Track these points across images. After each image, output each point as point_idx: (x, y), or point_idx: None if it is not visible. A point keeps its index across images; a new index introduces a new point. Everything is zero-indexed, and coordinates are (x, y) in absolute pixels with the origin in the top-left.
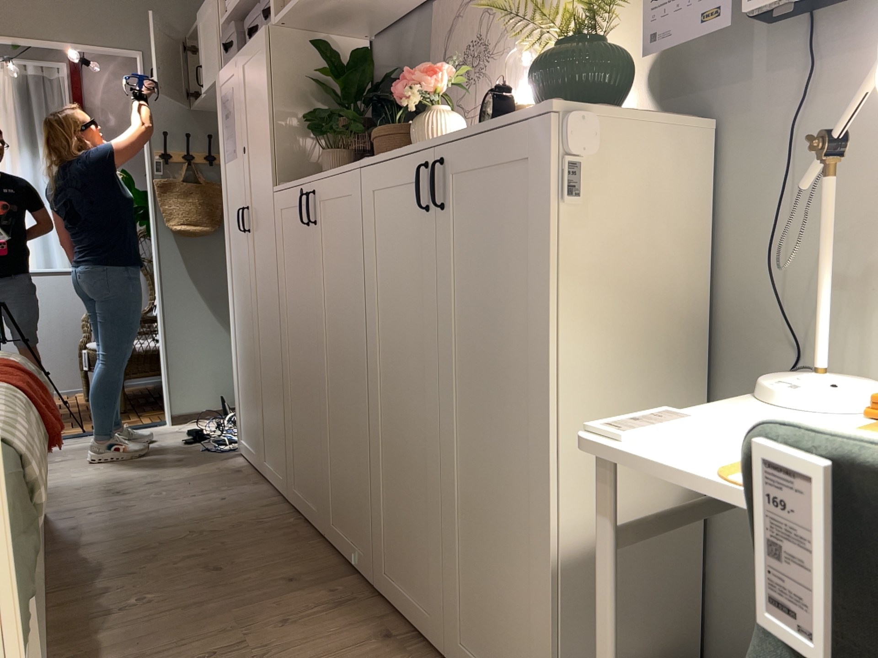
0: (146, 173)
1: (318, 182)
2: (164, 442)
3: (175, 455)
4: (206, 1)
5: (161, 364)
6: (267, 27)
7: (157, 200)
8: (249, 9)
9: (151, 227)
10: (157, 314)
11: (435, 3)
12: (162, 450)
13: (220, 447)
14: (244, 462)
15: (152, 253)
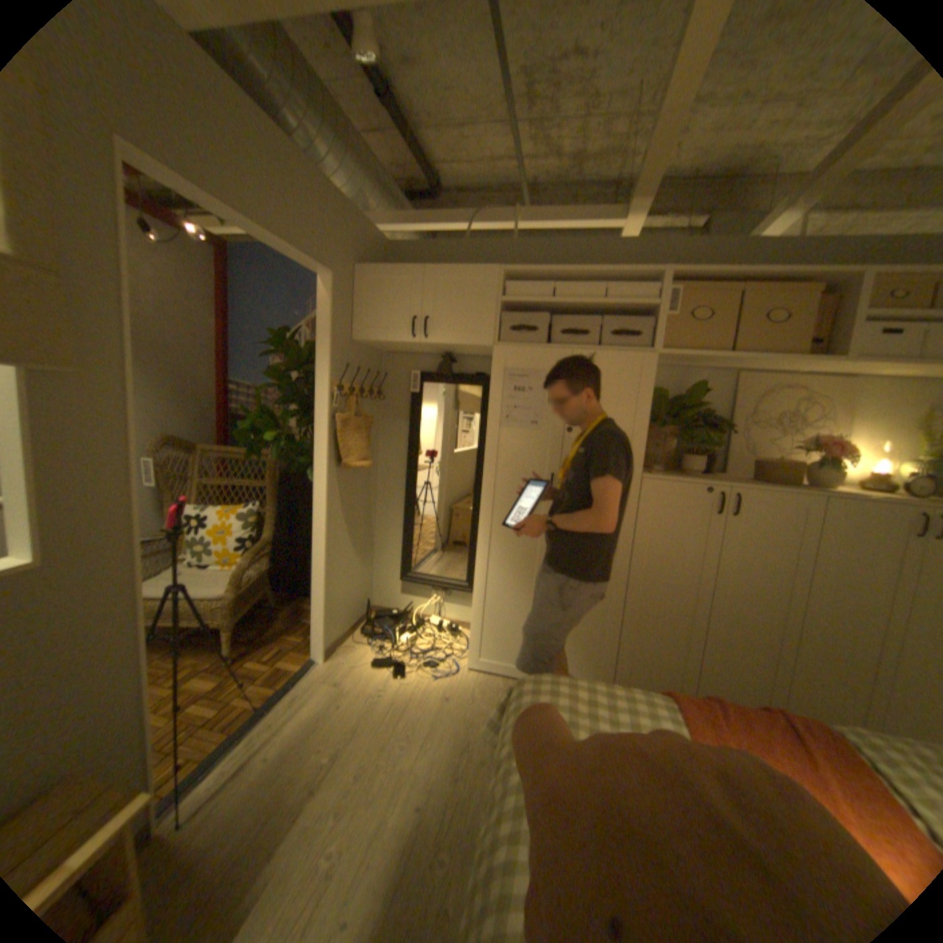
0: (317, 403)
1: (753, 490)
2: (375, 684)
3: (428, 695)
4: (469, 267)
5: (313, 603)
6: (657, 353)
7: (330, 433)
8: (550, 304)
9: (316, 460)
10: (314, 551)
11: (736, 370)
12: (397, 694)
13: (436, 669)
14: (495, 676)
15: (315, 488)
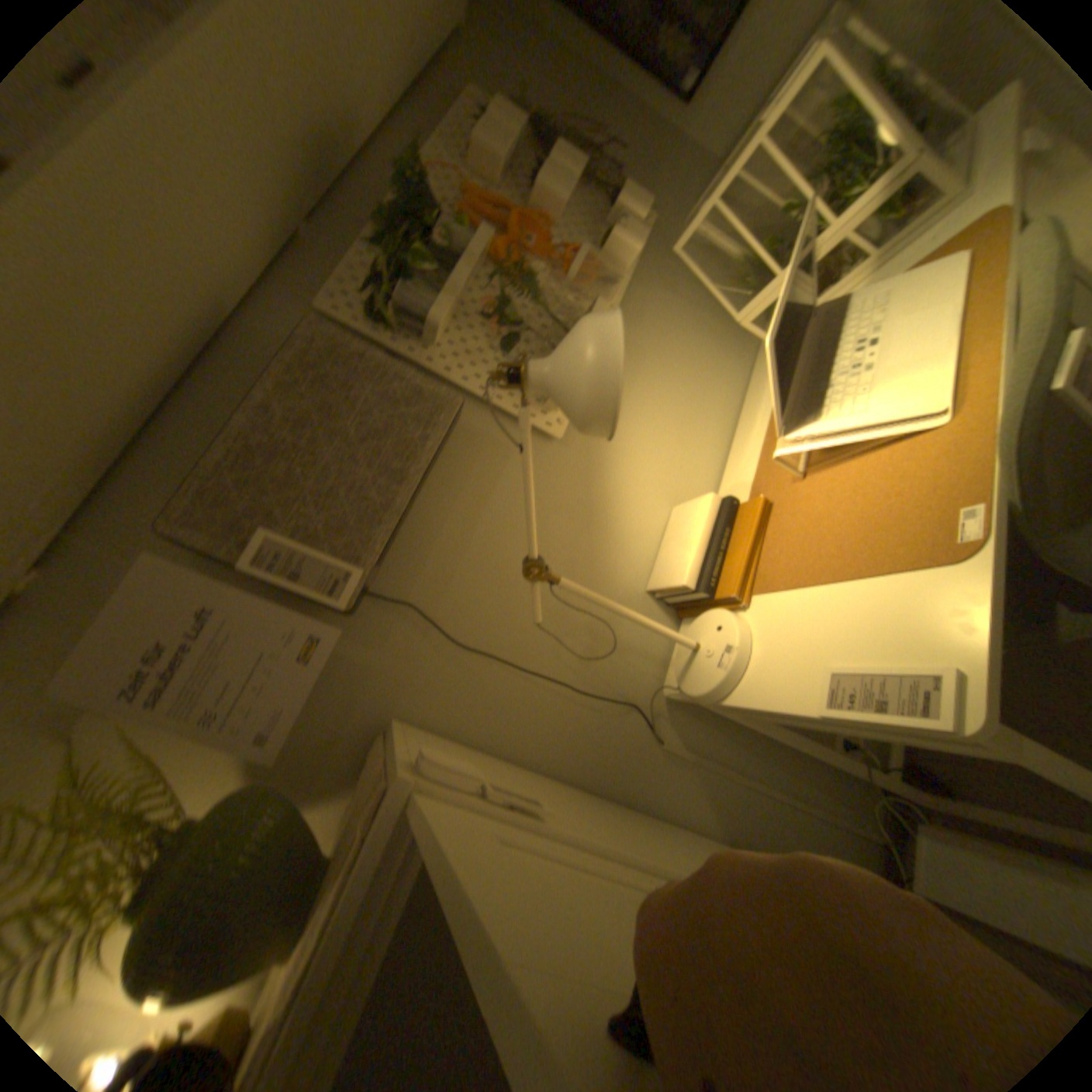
0: None
1: None
2: None
3: None
4: None
5: None
6: None
7: None
8: None
9: None
10: None
11: None
12: None
13: None
14: None
15: None
